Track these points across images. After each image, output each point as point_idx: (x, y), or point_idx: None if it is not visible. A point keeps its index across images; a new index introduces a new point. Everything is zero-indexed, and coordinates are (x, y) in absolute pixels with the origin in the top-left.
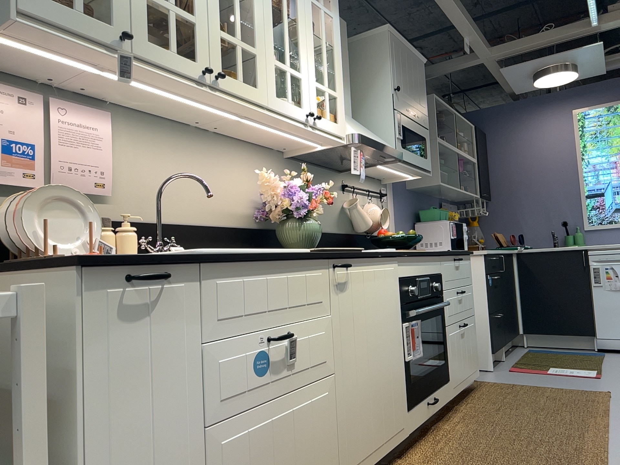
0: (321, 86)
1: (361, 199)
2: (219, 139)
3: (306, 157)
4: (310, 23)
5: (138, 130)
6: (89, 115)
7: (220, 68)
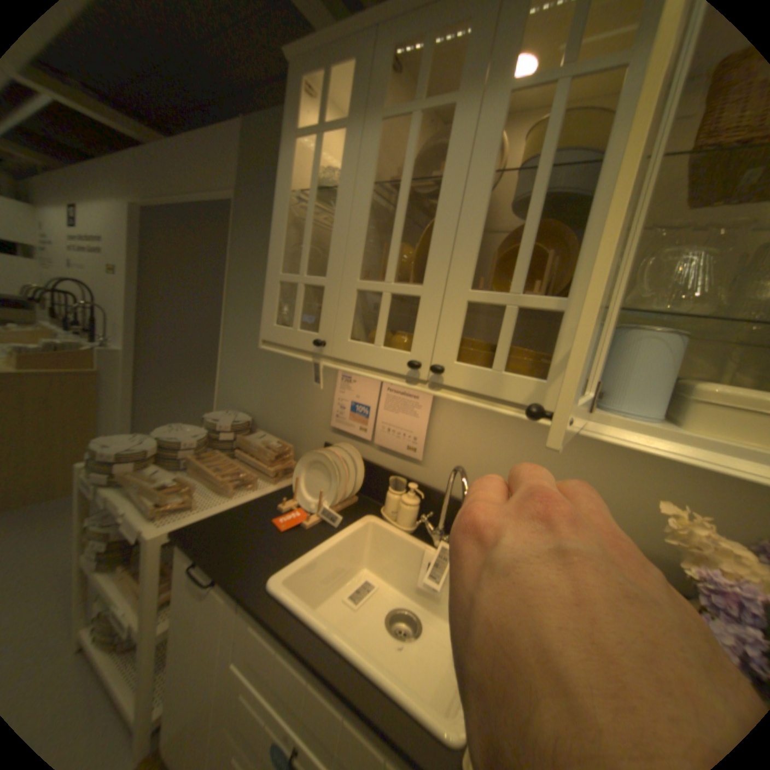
0: None
1: None
2: None
3: None
4: None
5: None
6: None
7: (454, 354)
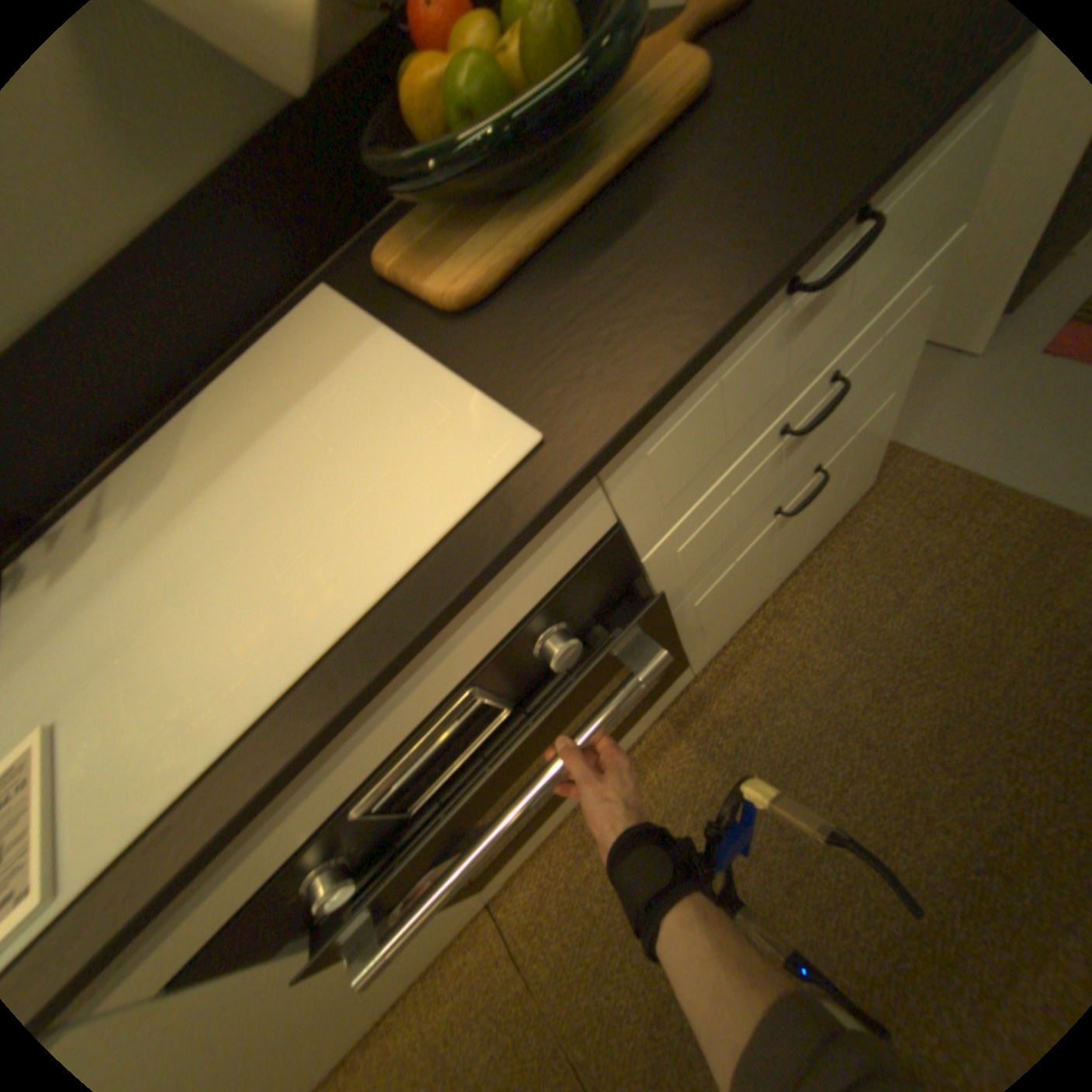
0: None
1: None
2: None
3: None
4: None
5: None
6: None
7: None
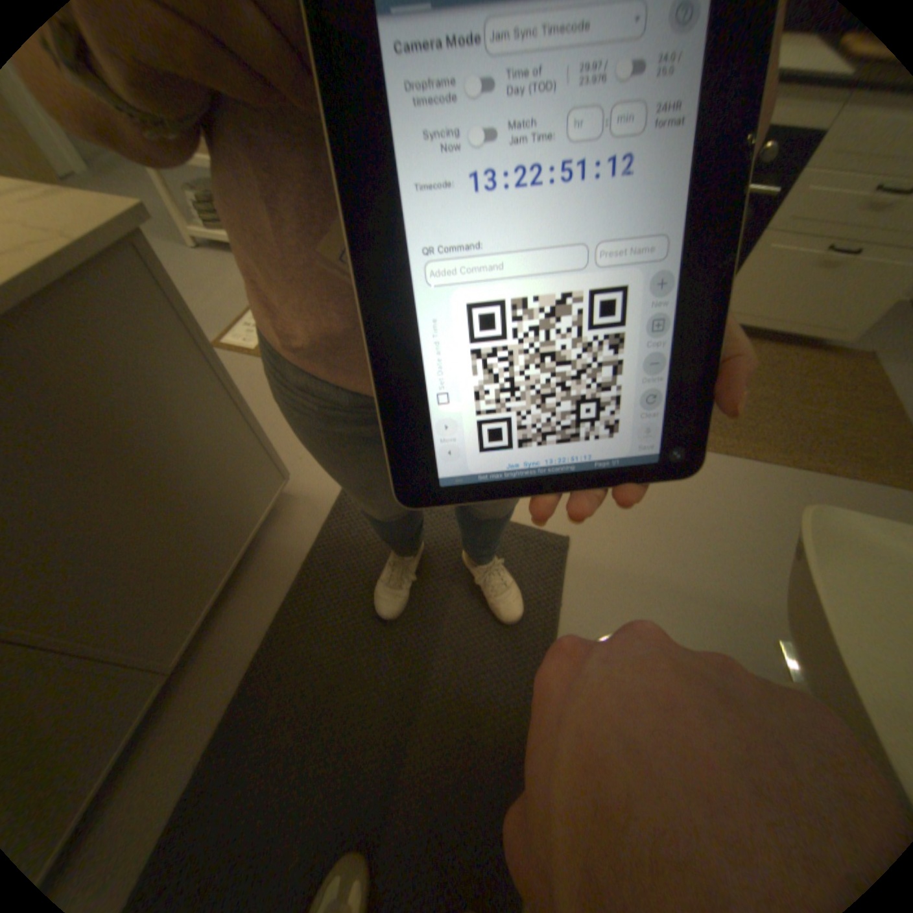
0: None
1: None
2: None
3: None
4: None
5: None
6: None
7: None
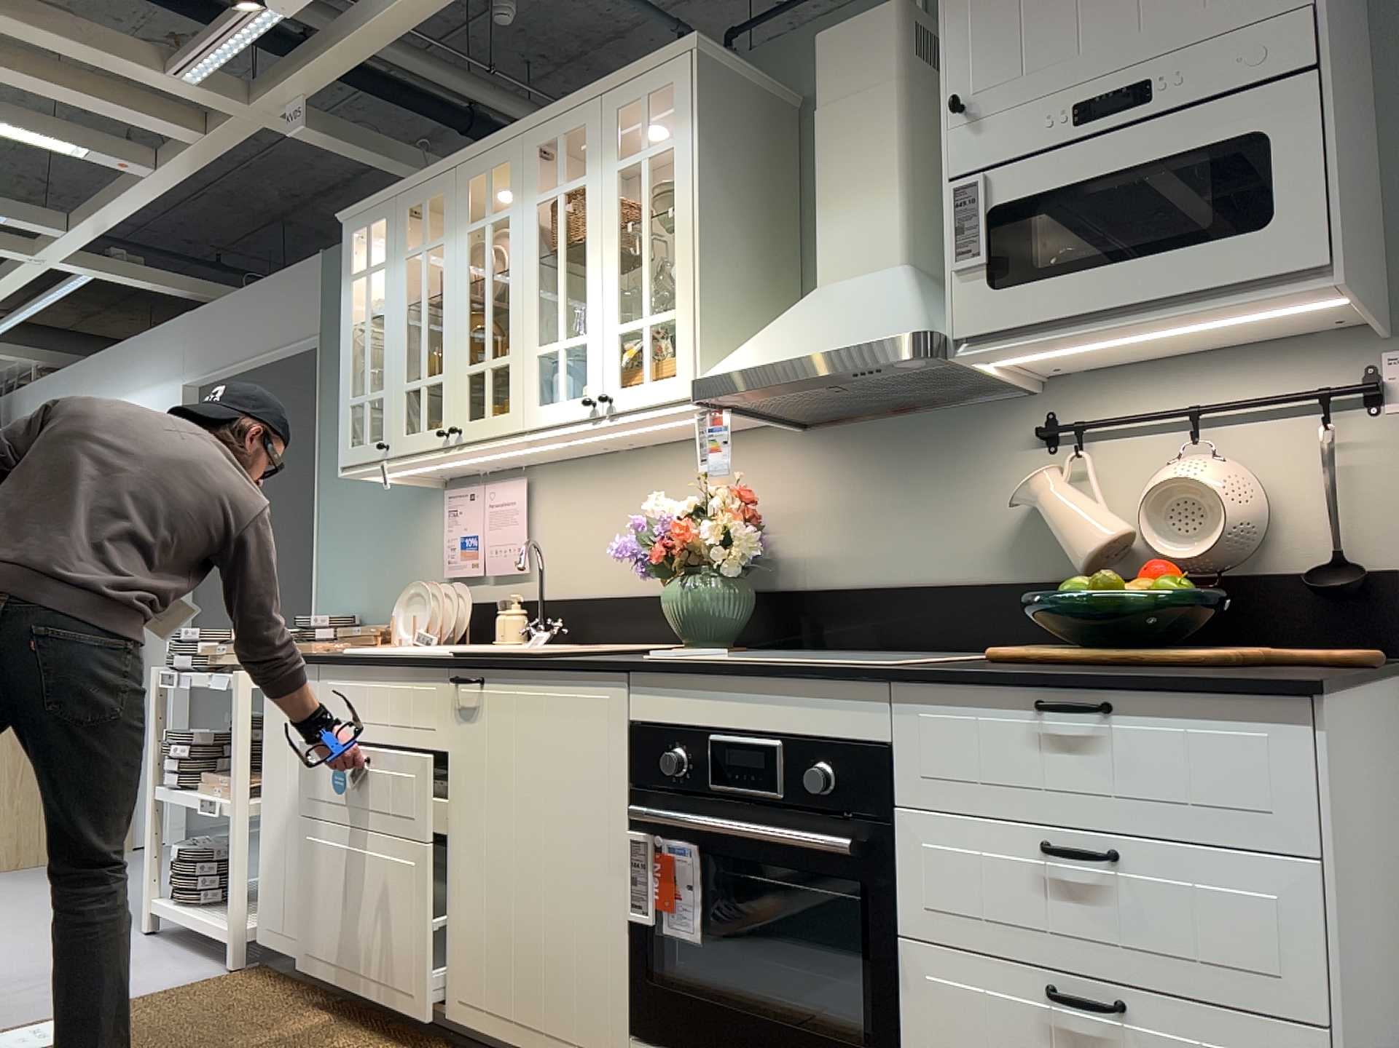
0: (631, 322)
1: (1162, 446)
2: (659, 451)
3: (831, 414)
4: (610, 219)
5: (559, 483)
6: (507, 489)
7: (465, 415)
